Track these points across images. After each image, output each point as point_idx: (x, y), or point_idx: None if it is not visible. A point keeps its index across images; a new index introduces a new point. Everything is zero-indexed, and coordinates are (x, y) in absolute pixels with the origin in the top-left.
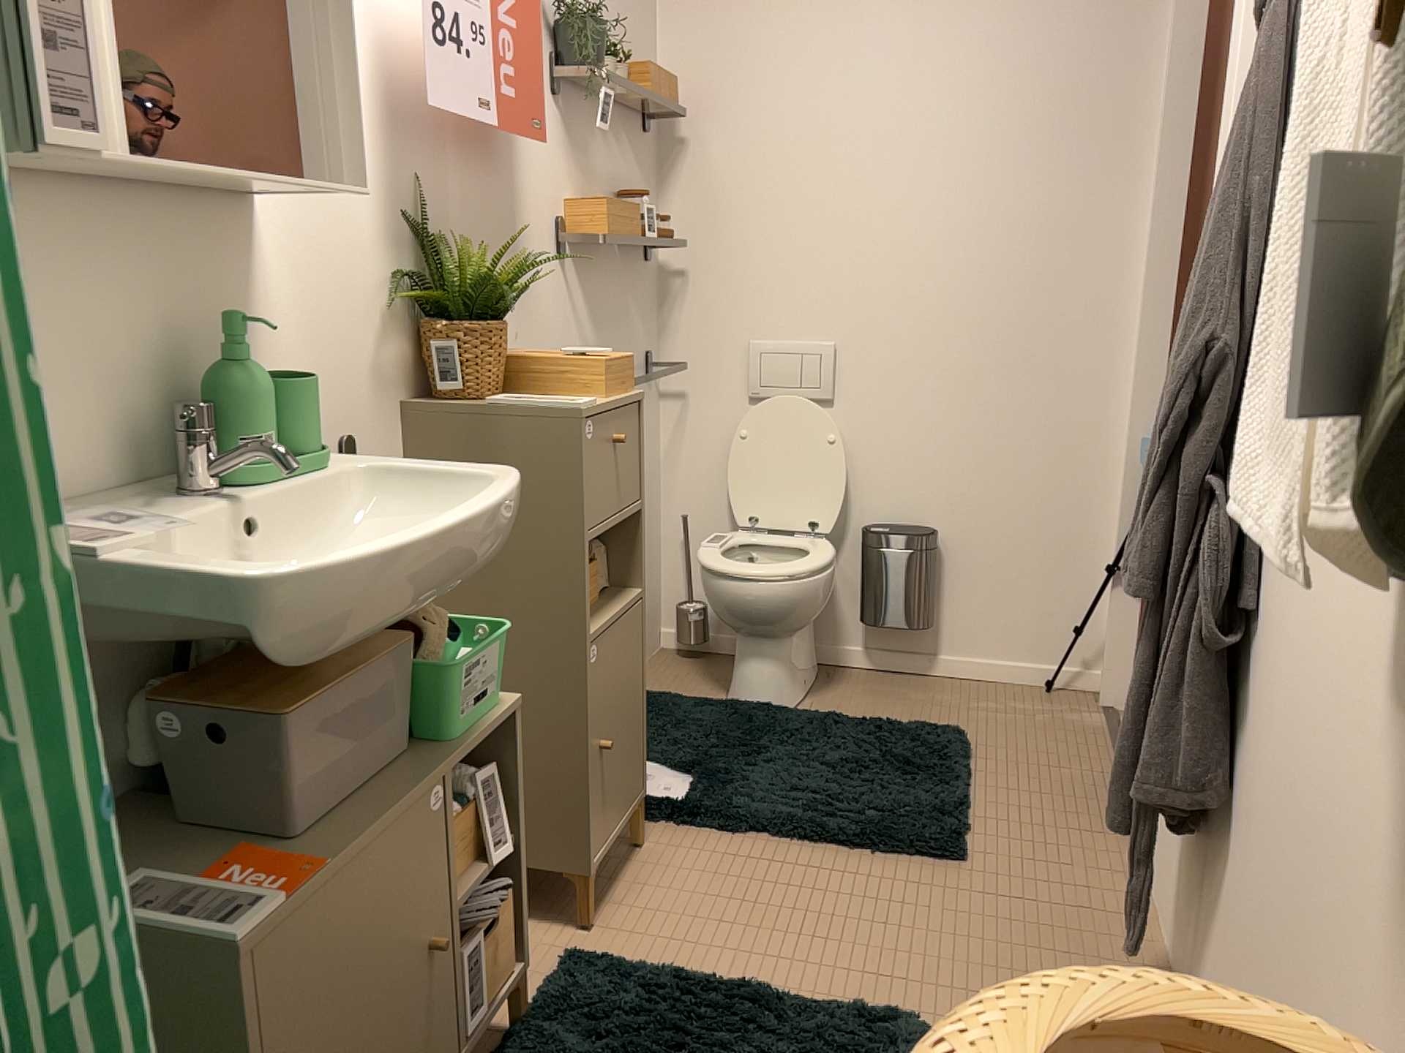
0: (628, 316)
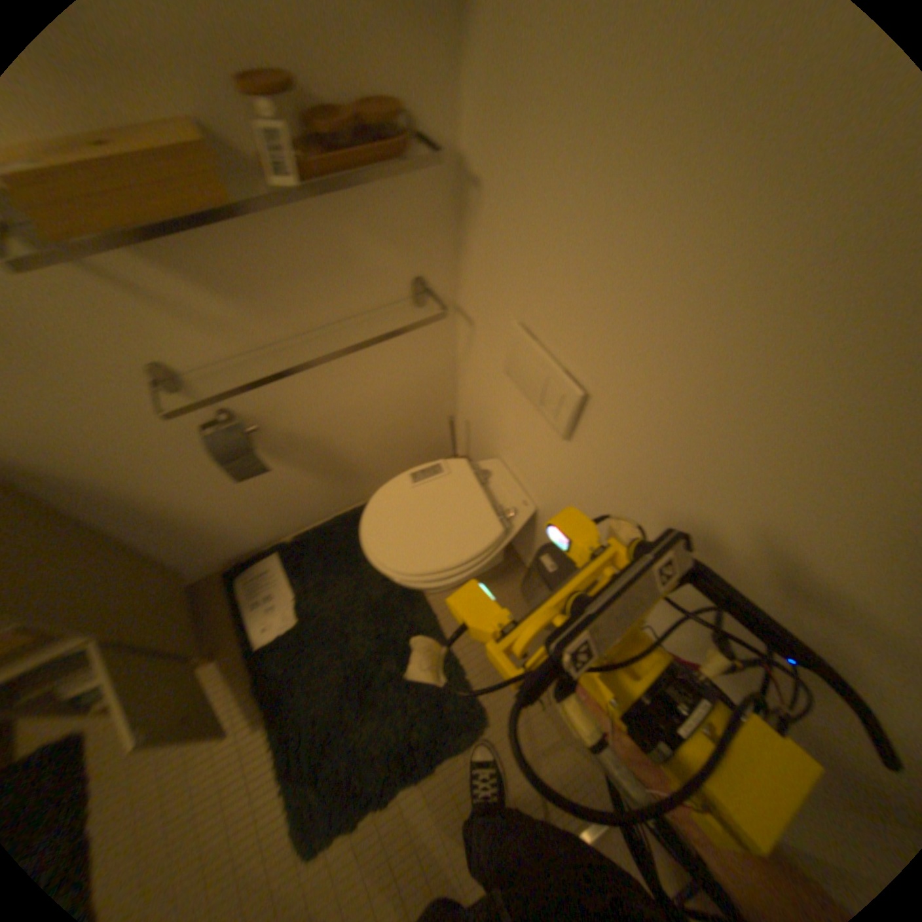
0: (341, 256)
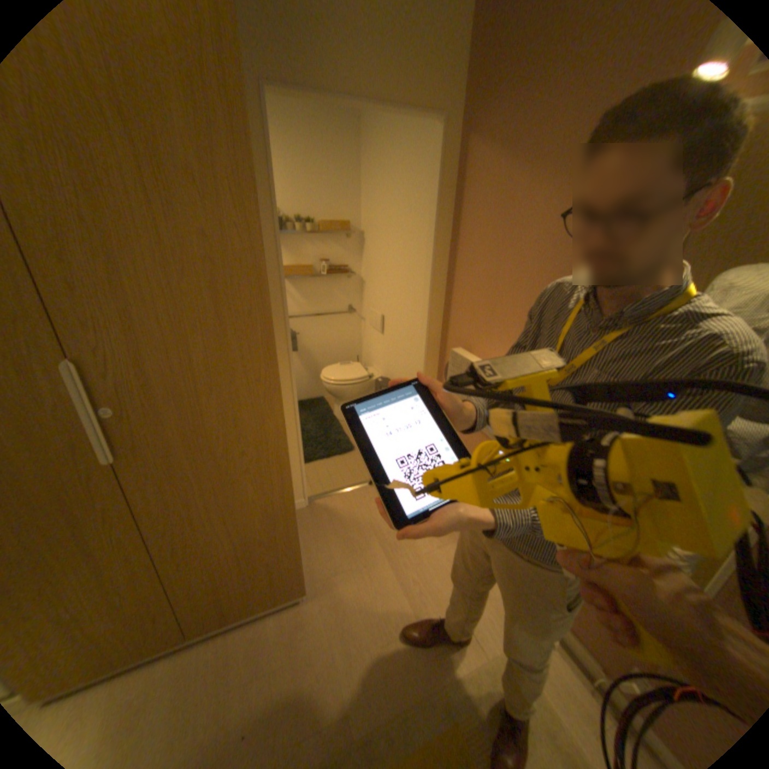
0: (332, 295)
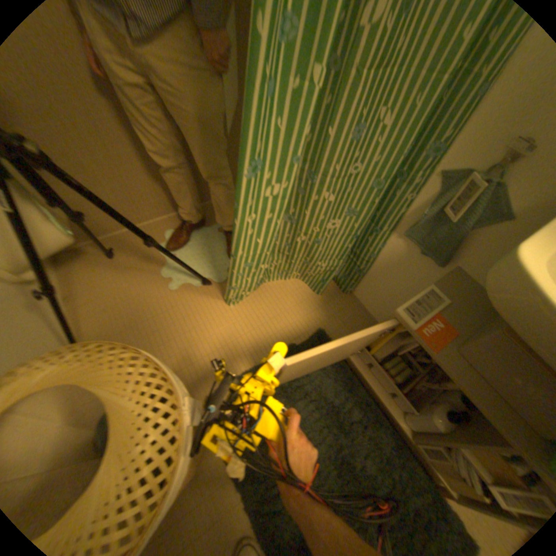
0: None
